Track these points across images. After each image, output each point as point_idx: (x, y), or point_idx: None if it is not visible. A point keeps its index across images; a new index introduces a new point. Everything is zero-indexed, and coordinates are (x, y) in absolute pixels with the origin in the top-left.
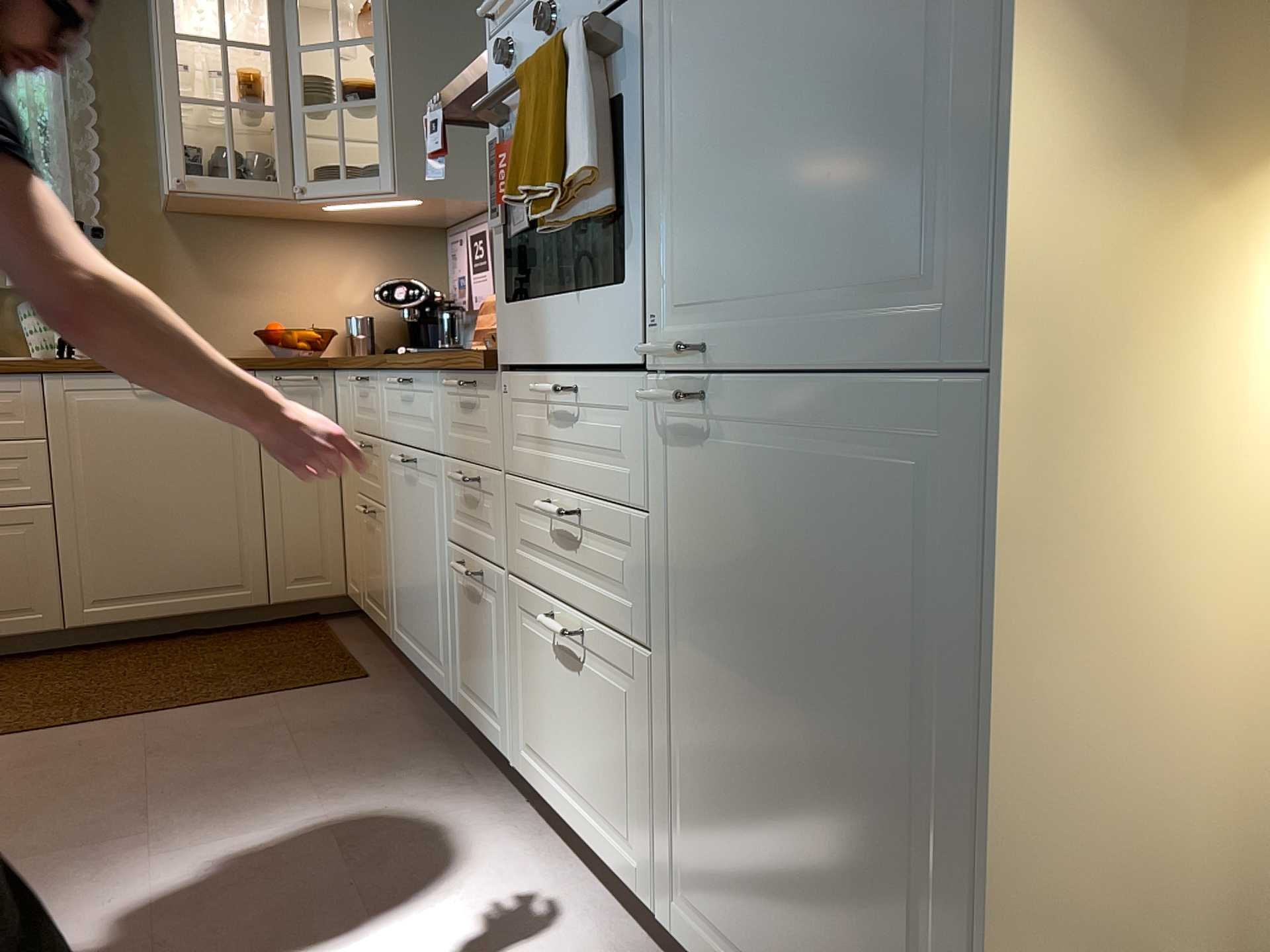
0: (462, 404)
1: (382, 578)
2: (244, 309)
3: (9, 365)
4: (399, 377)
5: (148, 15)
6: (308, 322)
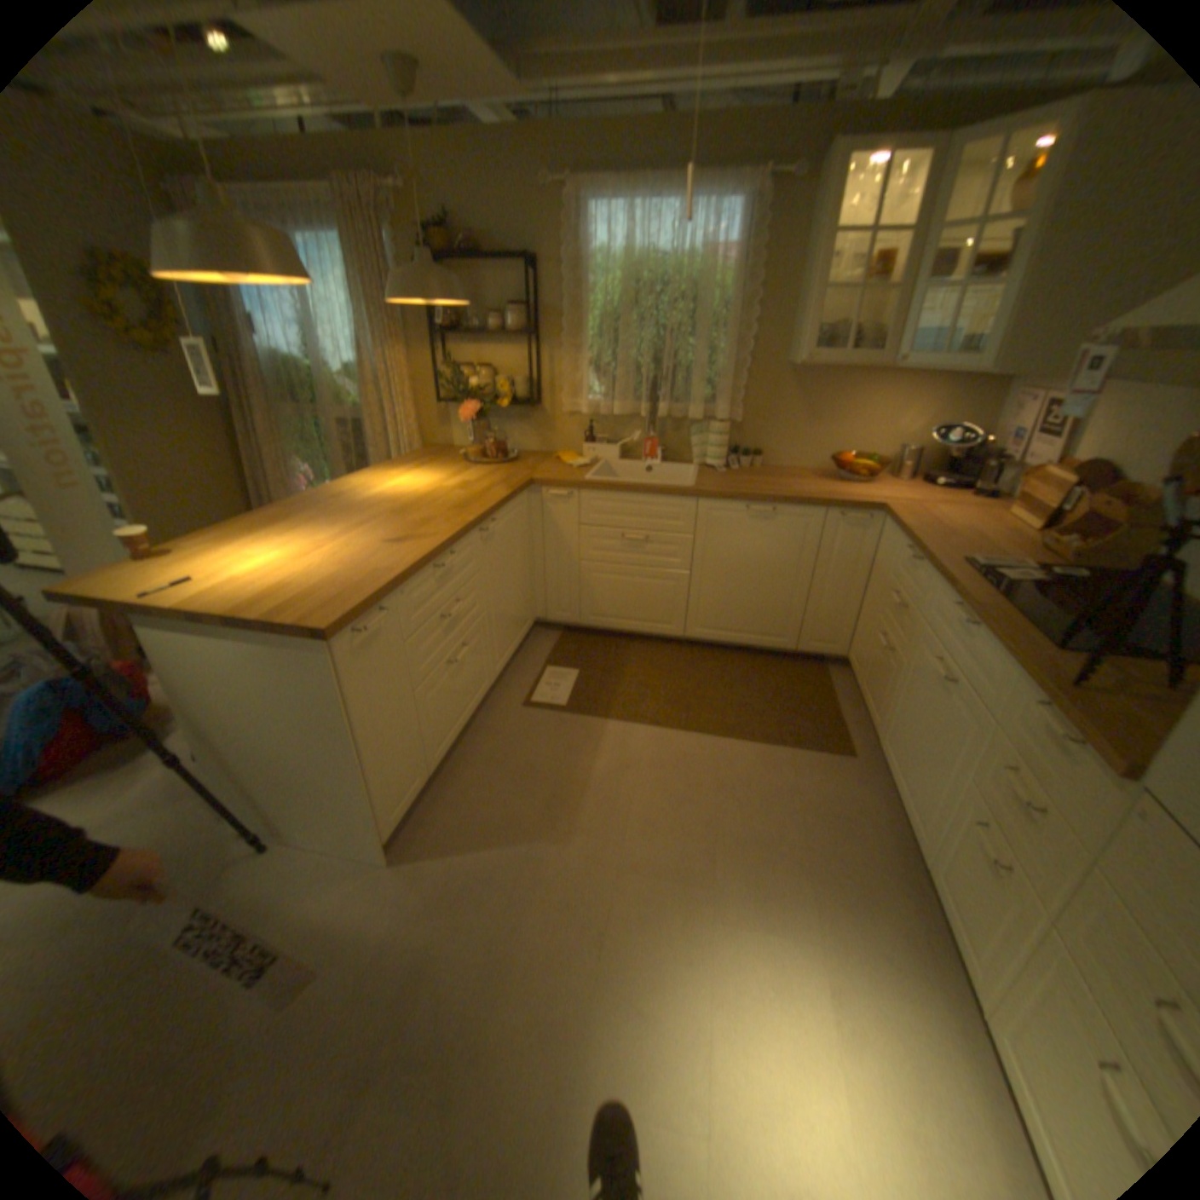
0: (1050, 732)
1: (885, 697)
2: (825, 434)
3: (681, 491)
4: (963, 604)
5: (813, 198)
6: (868, 446)
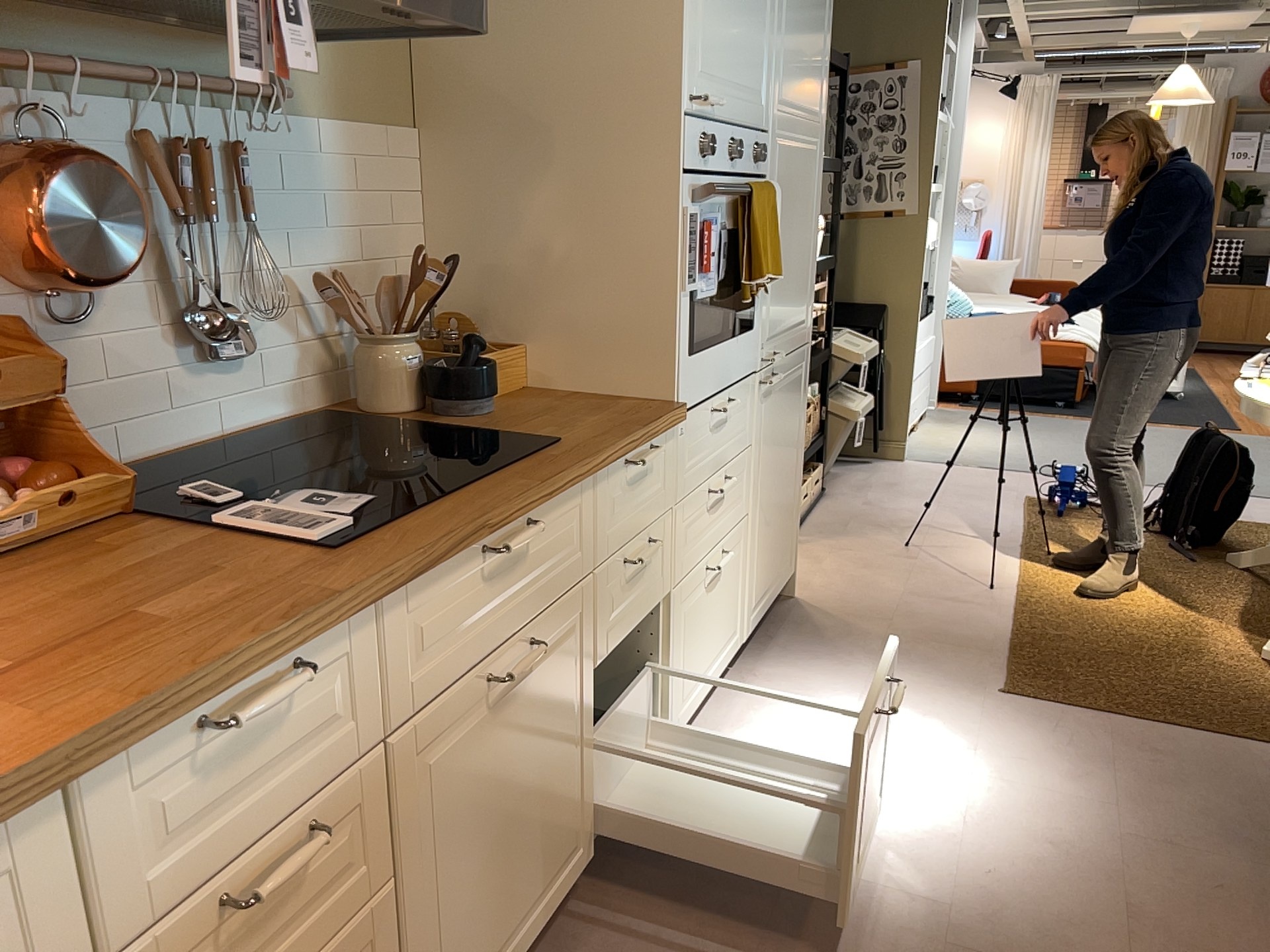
0: (634, 479)
1: None
2: None
3: None
4: (483, 544)
5: None
6: None
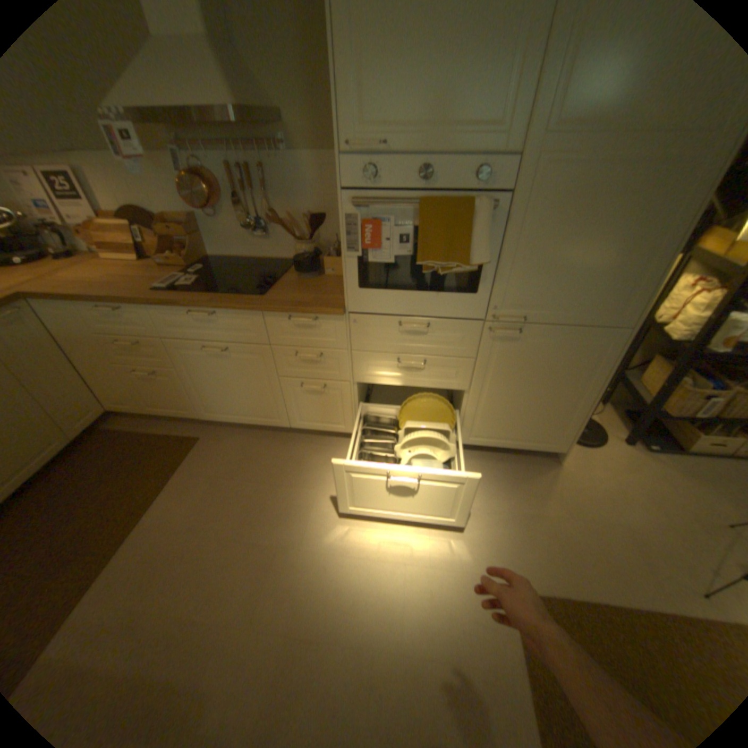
0: (299, 325)
1: (176, 398)
2: None
3: None
4: (191, 310)
5: None
6: None
